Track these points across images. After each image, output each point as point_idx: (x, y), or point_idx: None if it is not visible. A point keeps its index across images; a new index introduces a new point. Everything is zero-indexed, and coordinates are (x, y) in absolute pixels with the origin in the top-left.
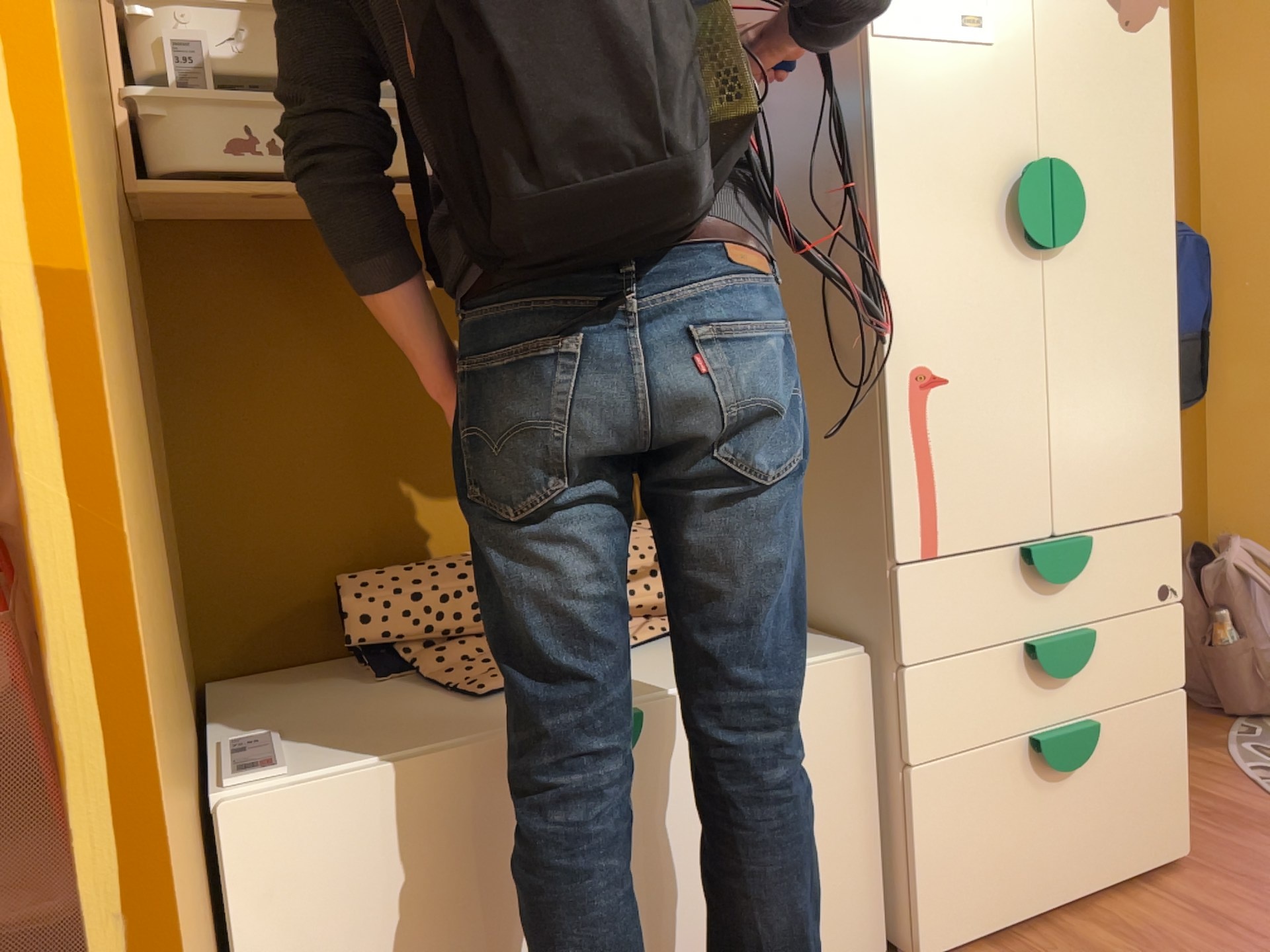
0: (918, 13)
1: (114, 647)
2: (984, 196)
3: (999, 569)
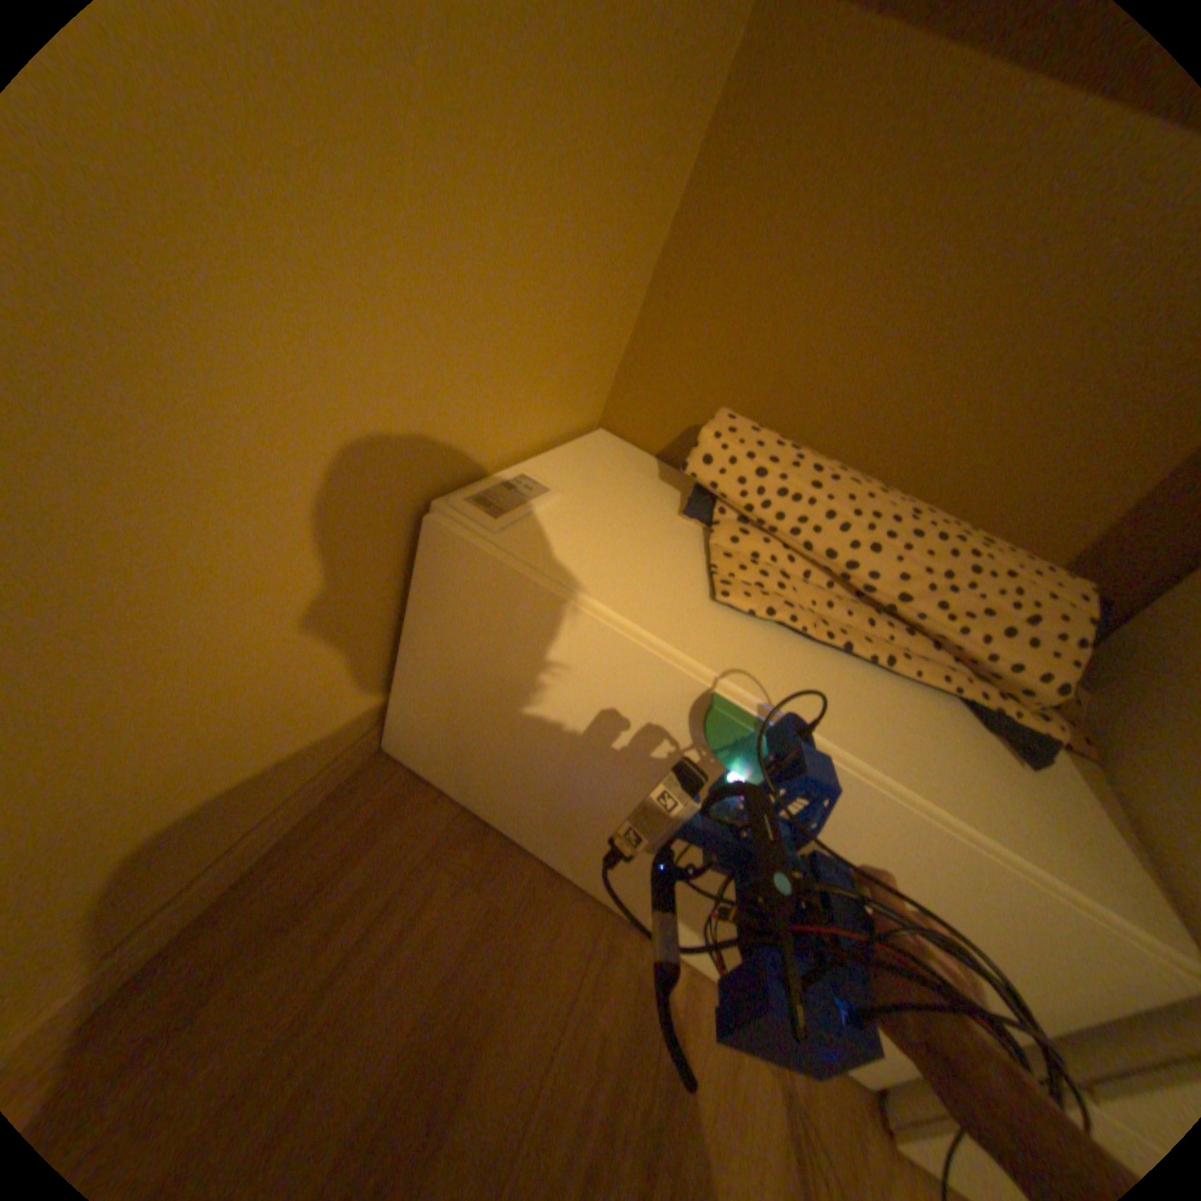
0: None
1: None
2: None
3: None
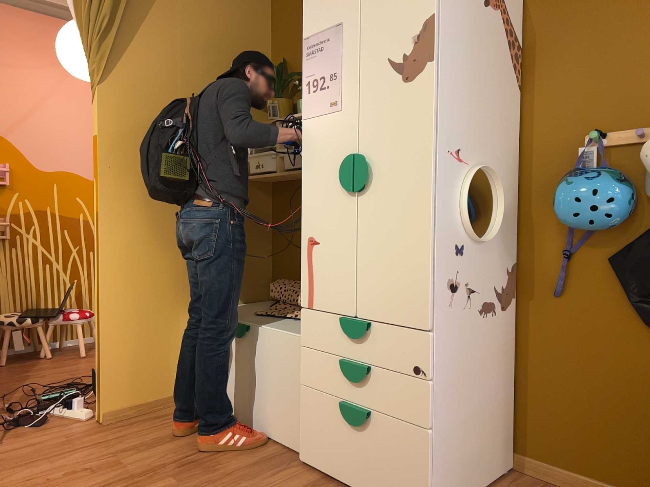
0: (315, 107)
1: (99, 258)
2: (334, 171)
3: (334, 323)
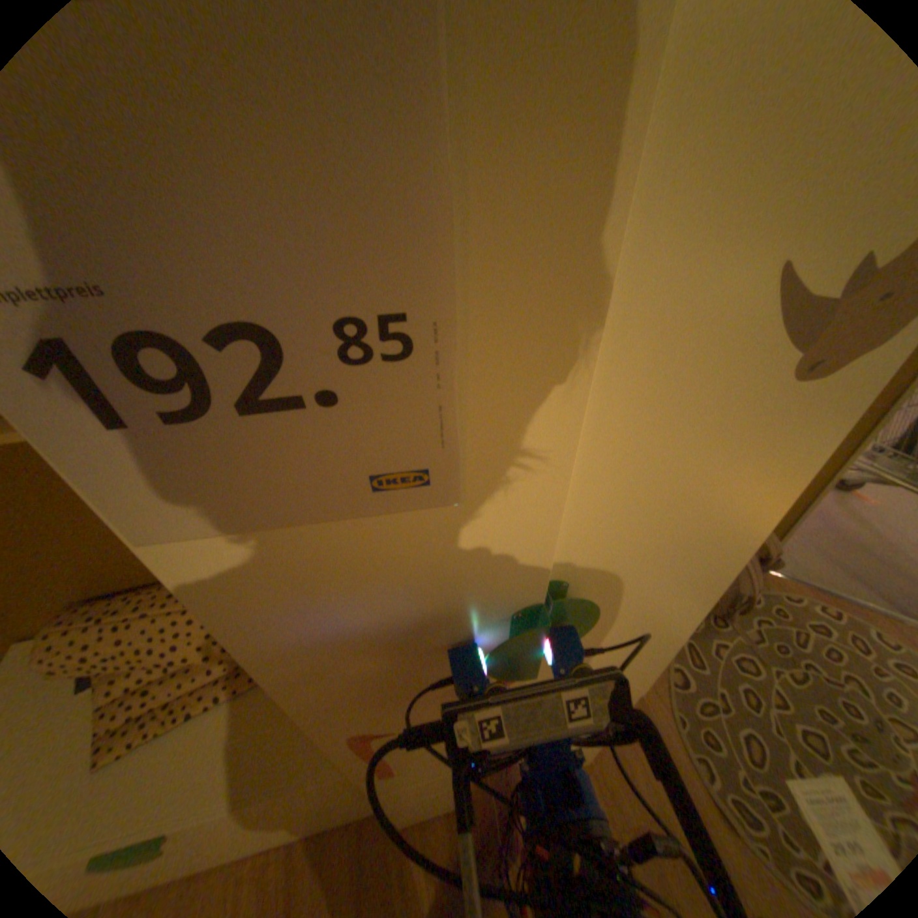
0: (243, 482)
1: None
2: (436, 630)
3: None
